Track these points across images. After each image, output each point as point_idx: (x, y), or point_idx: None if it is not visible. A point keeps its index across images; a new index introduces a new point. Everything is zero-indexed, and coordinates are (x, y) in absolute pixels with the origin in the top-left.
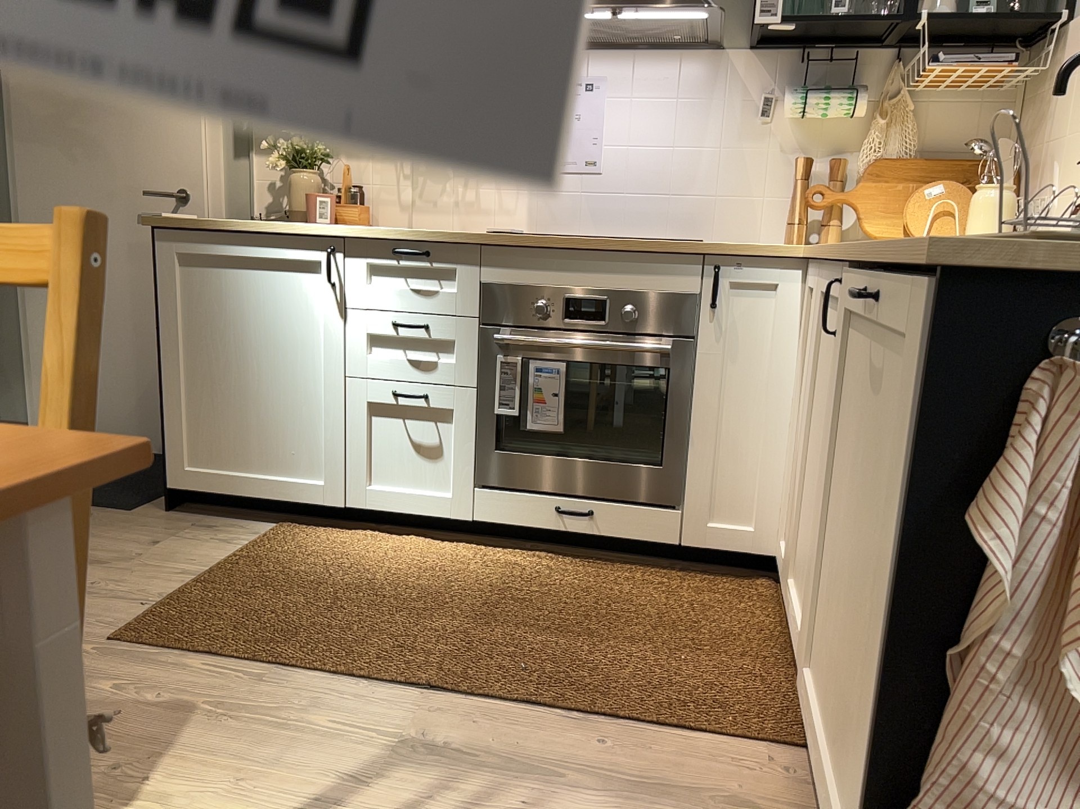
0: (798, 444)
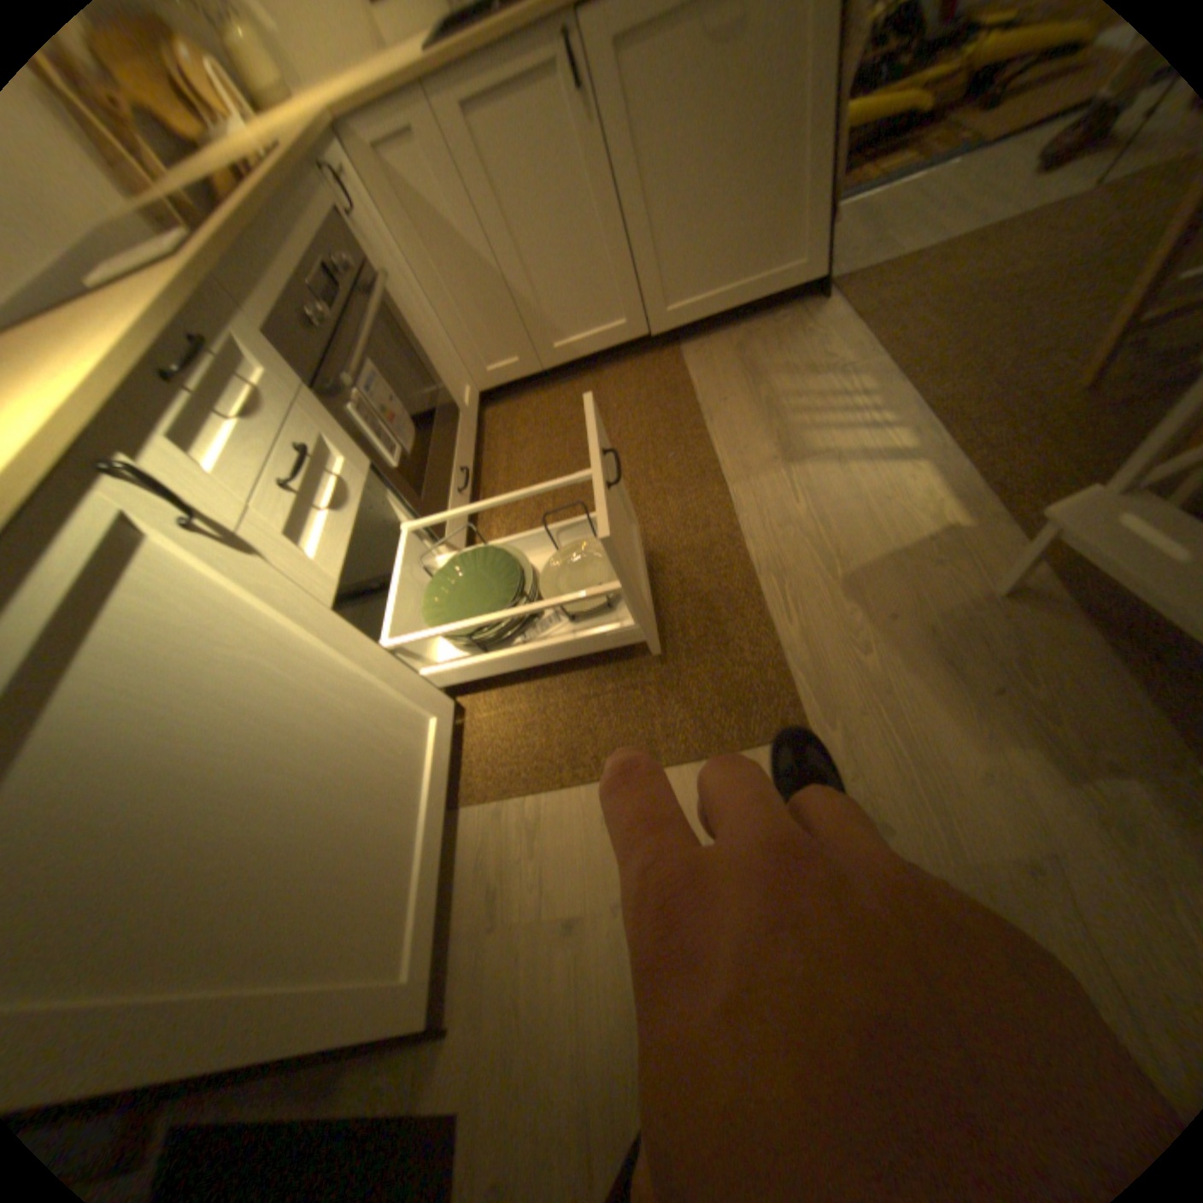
0: (454, 293)
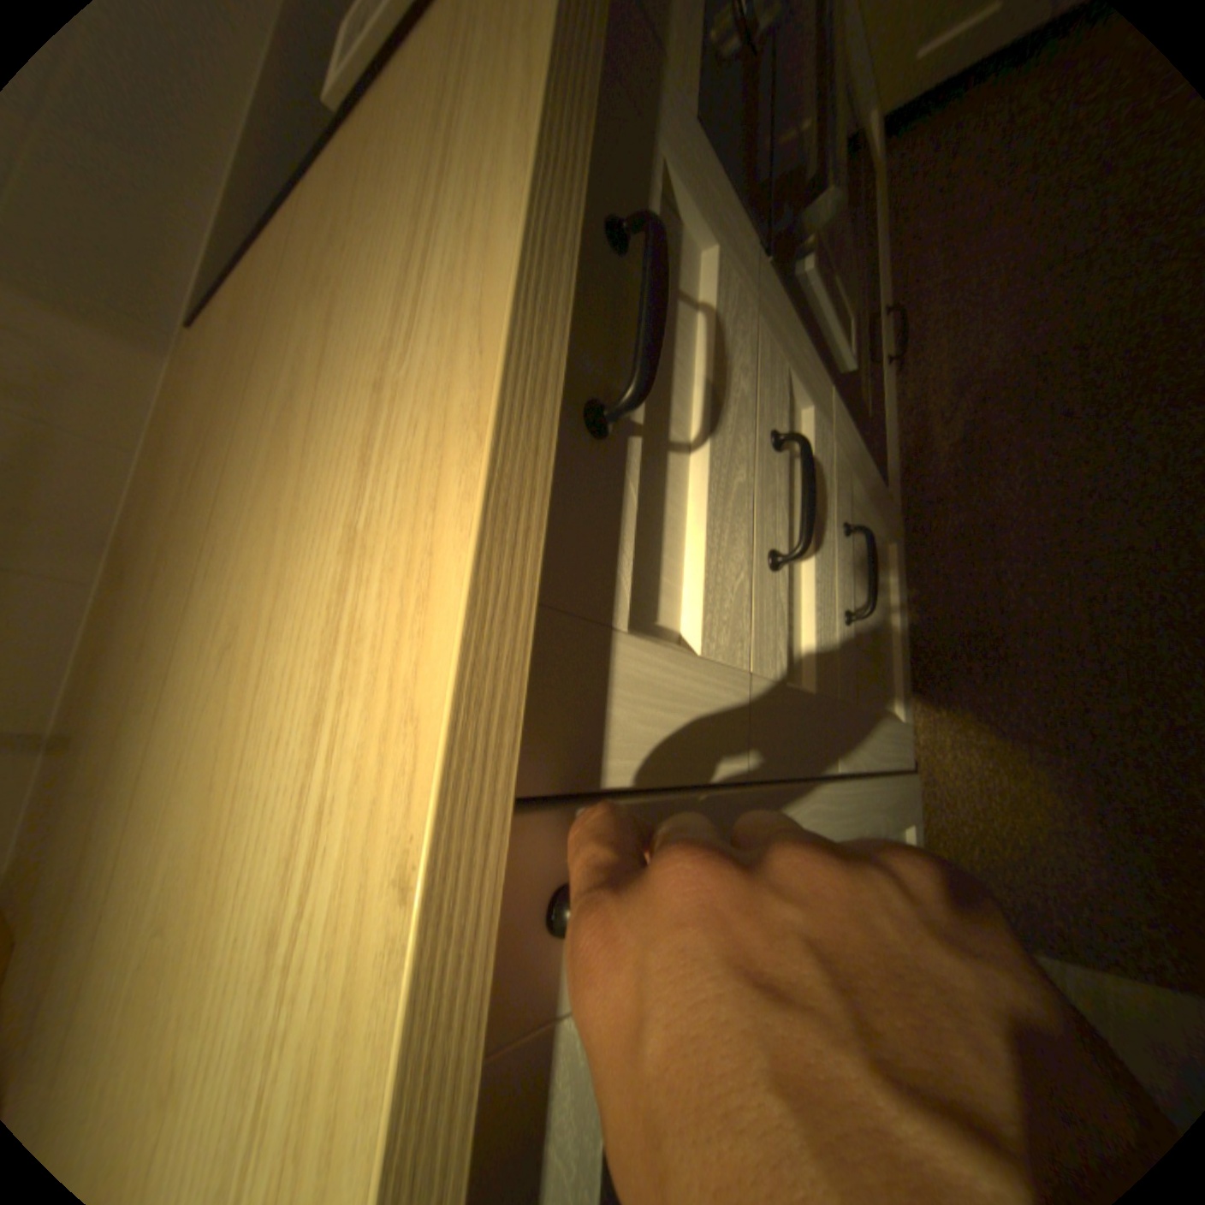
0: None
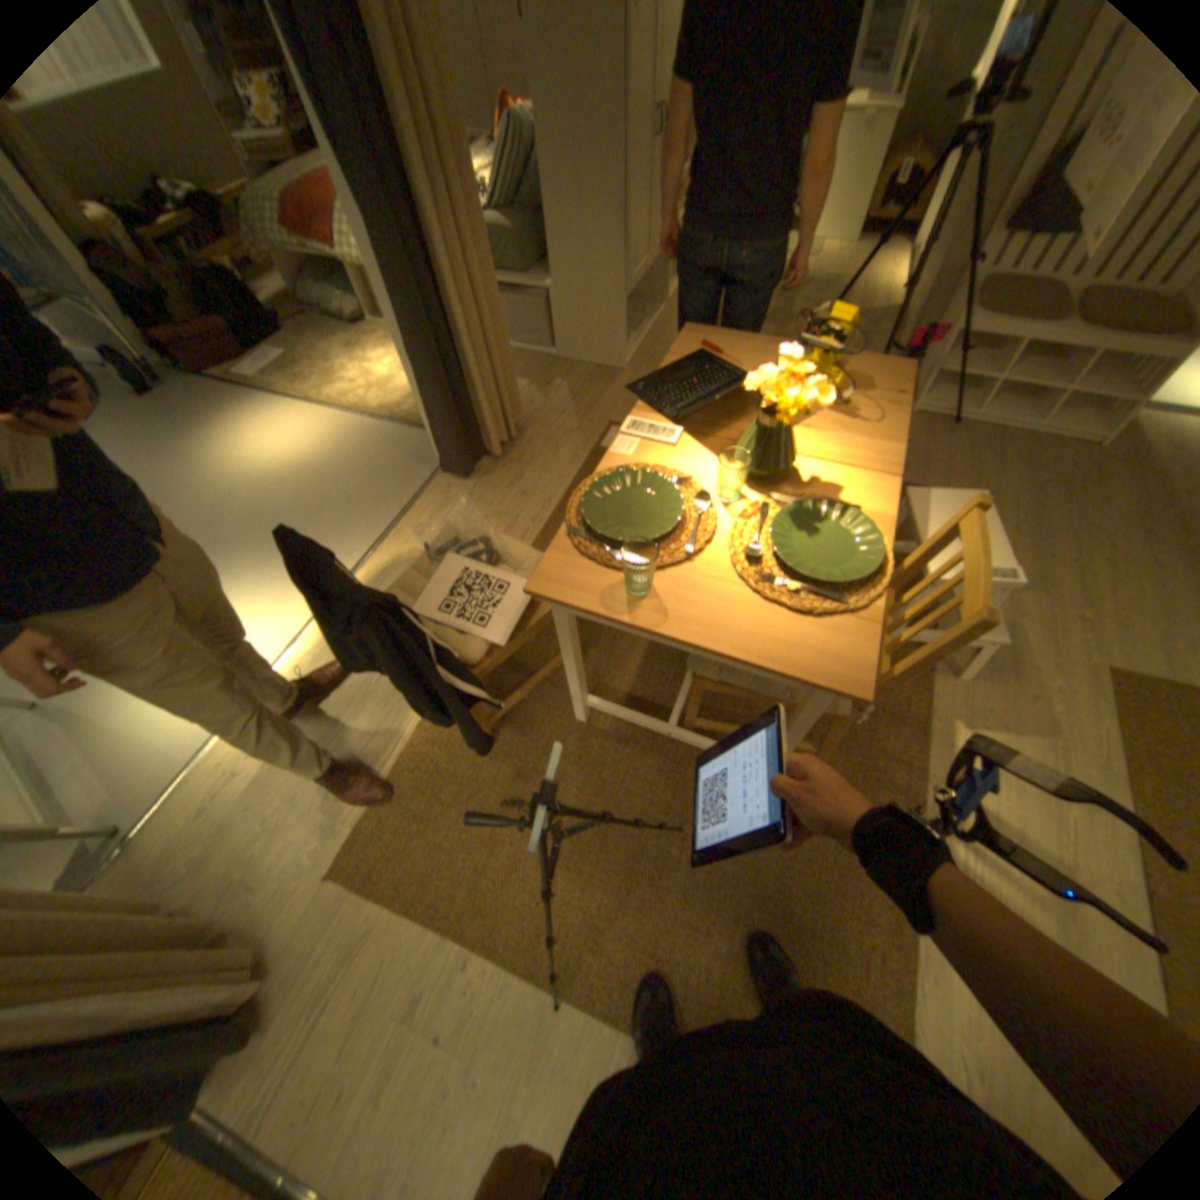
0: None
